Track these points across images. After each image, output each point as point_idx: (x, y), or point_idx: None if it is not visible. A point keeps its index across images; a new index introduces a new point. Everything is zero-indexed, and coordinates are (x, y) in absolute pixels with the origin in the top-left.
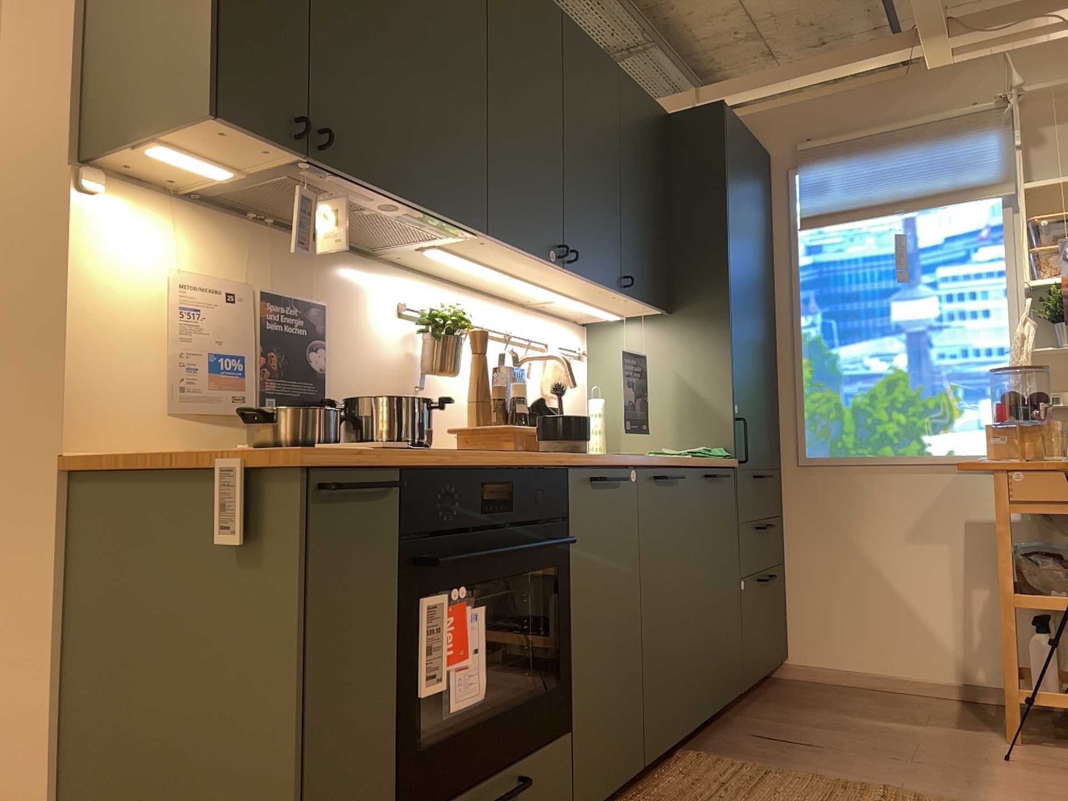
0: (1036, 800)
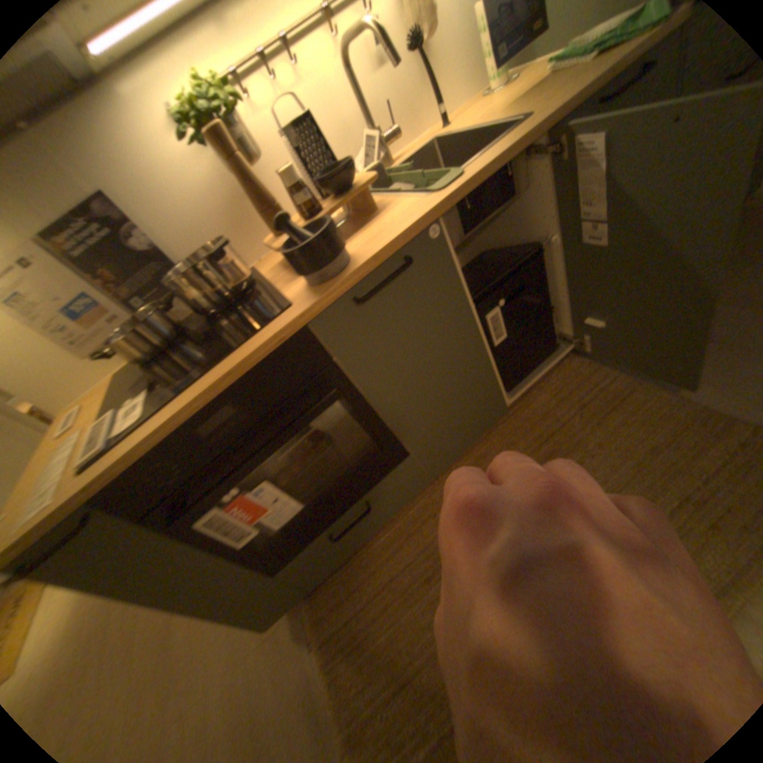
0: None
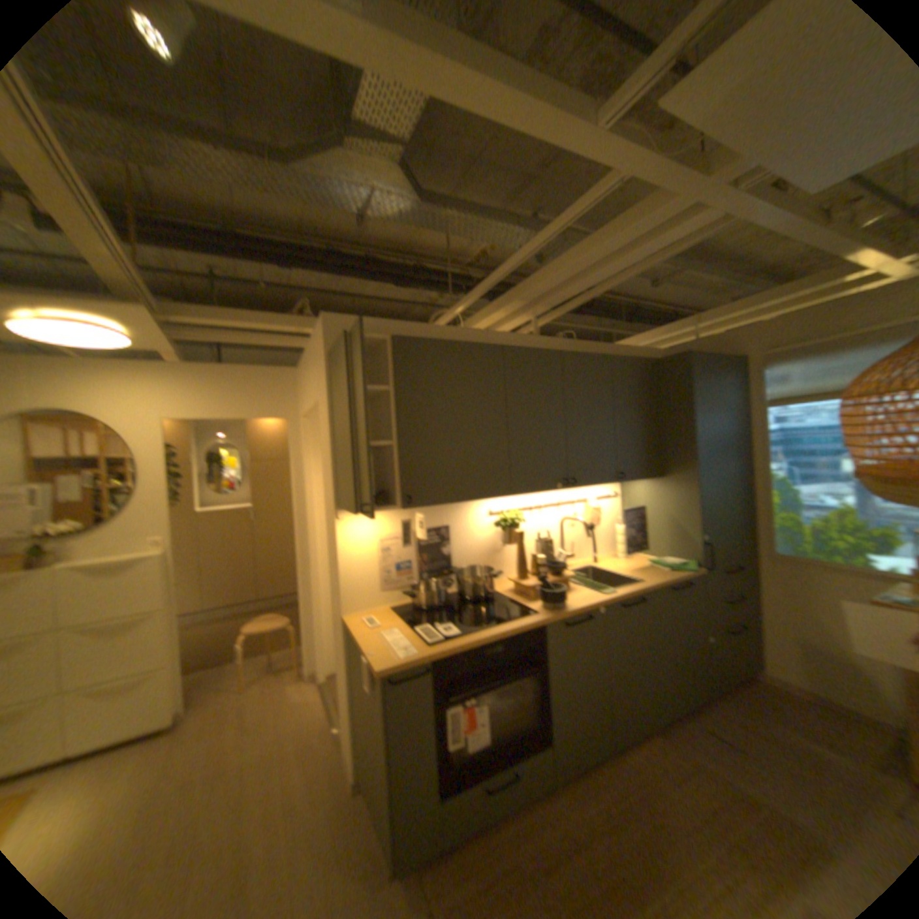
0: None
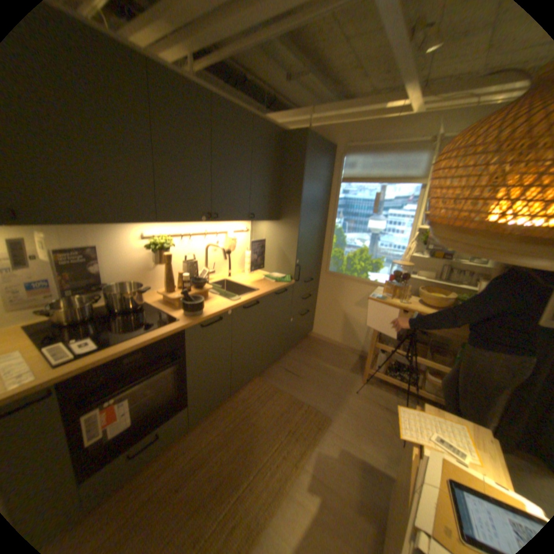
0: (354, 418)
